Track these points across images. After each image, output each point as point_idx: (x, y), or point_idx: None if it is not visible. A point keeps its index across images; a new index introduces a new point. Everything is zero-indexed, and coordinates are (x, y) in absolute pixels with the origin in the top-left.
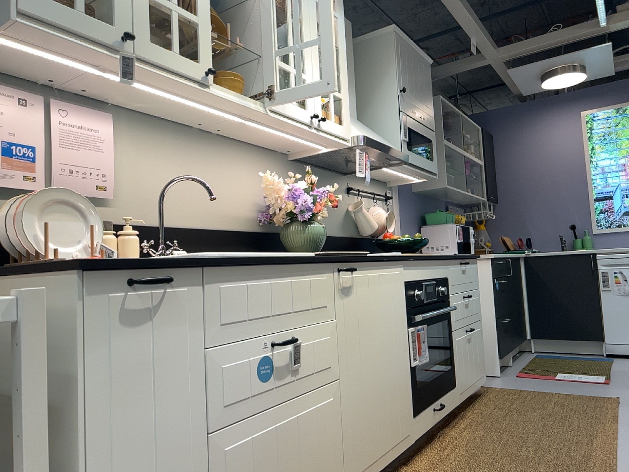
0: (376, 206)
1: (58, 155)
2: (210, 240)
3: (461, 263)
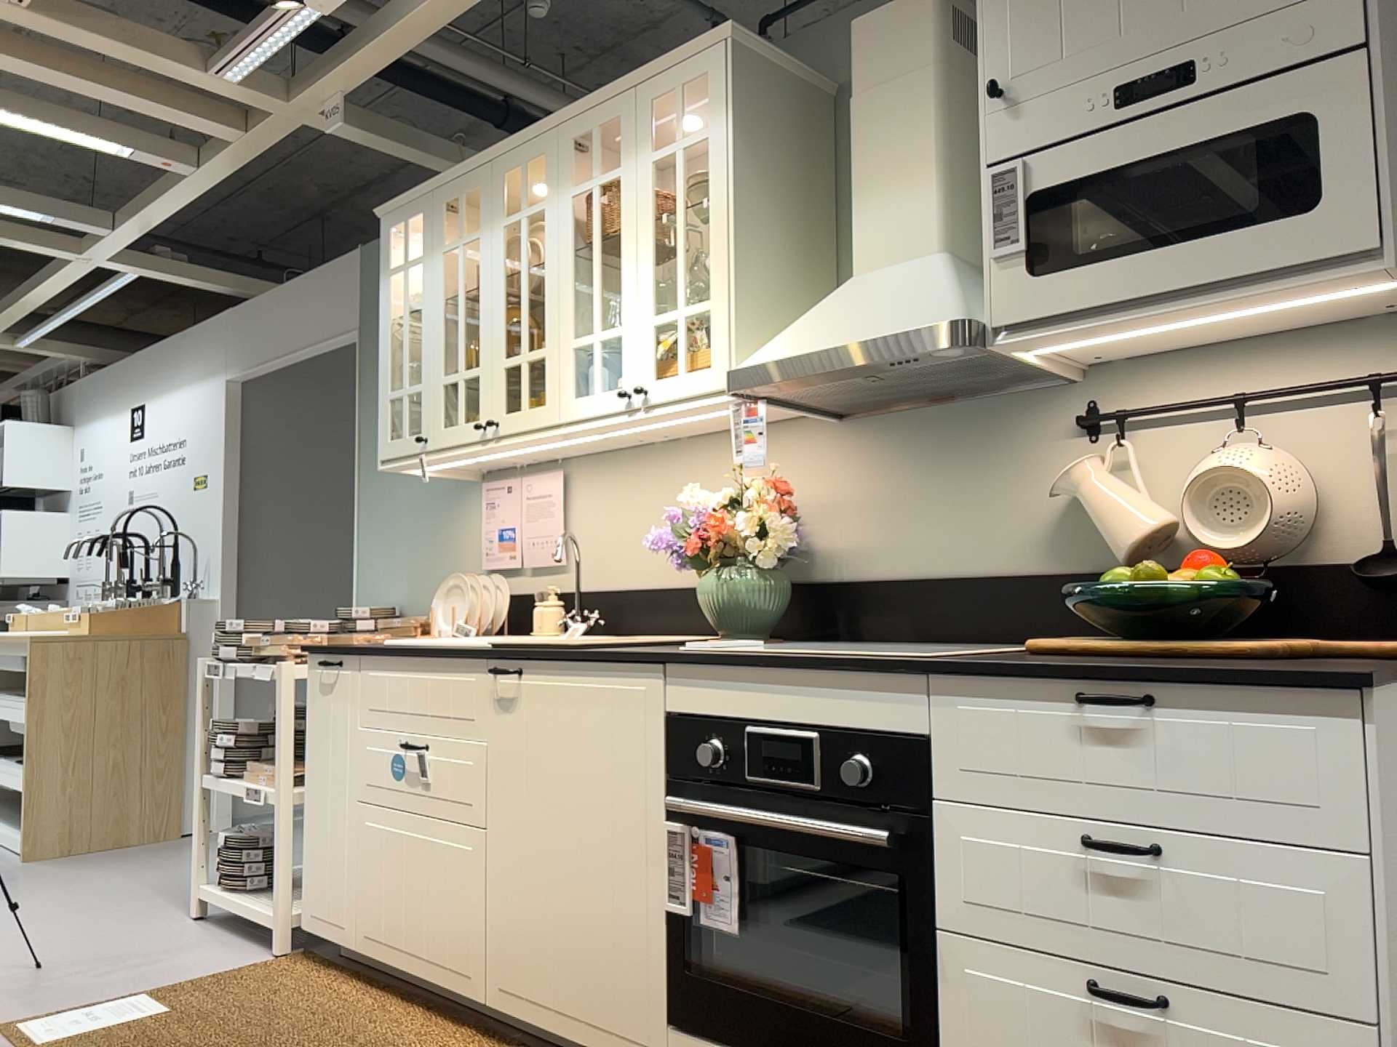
0: (1242, 444)
1: (523, 530)
2: (666, 604)
3: (1081, 694)
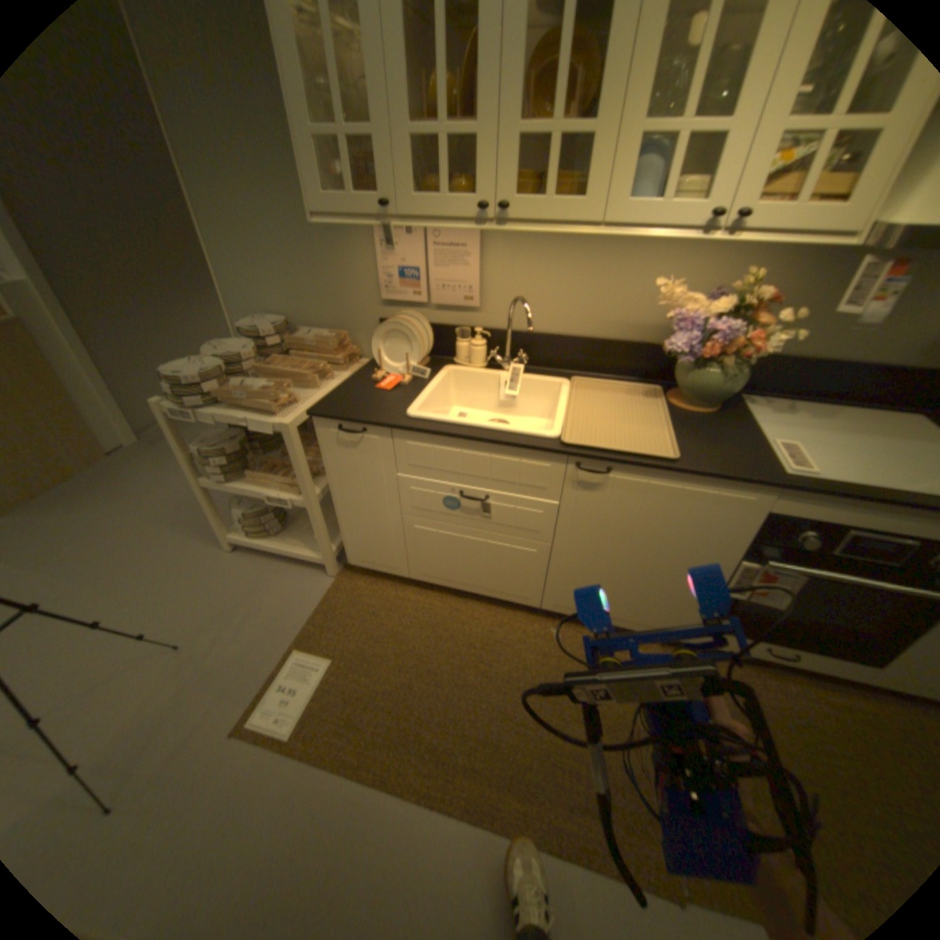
0: None
1: (433, 275)
2: (584, 350)
3: None
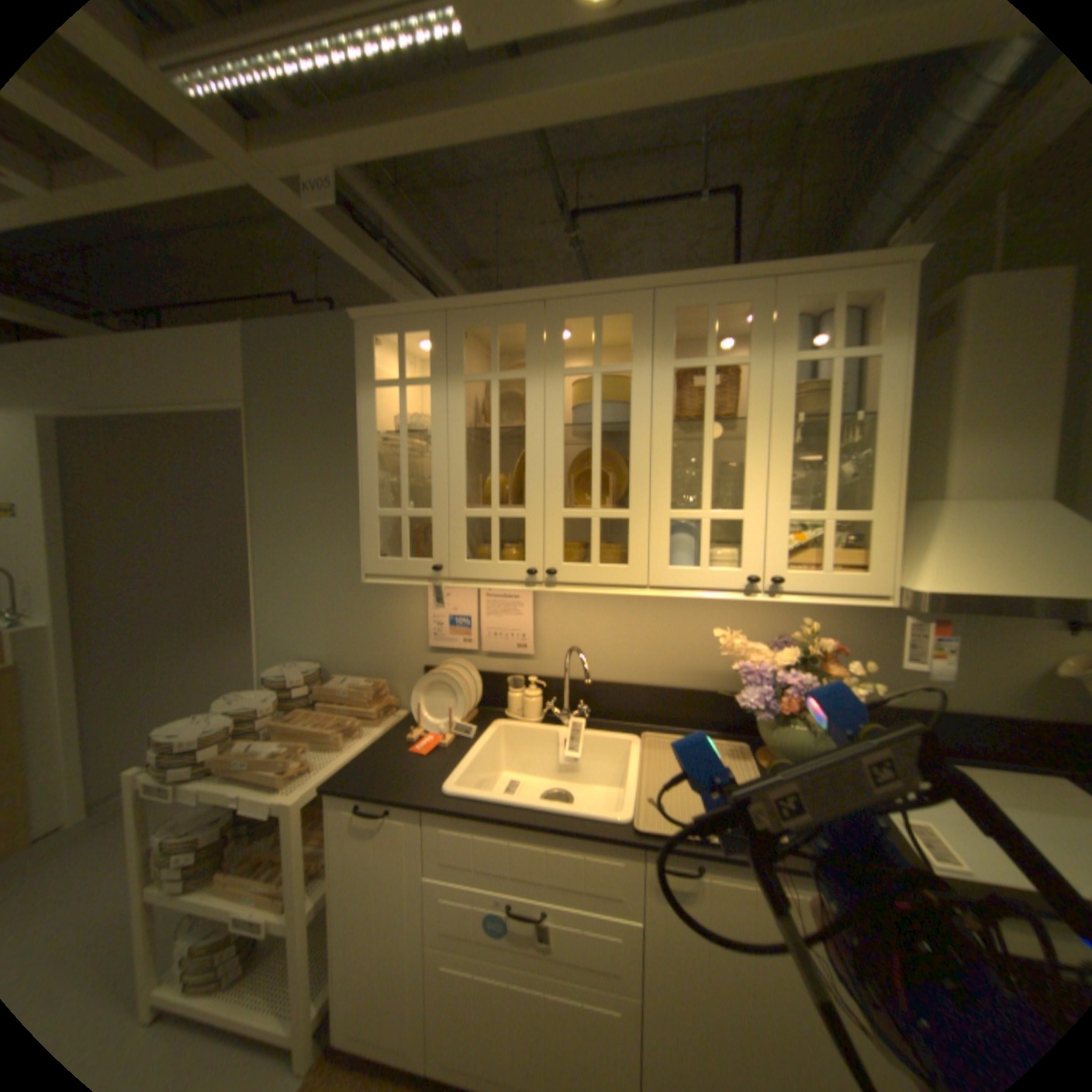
0: None
1: (486, 623)
2: (652, 700)
3: None
